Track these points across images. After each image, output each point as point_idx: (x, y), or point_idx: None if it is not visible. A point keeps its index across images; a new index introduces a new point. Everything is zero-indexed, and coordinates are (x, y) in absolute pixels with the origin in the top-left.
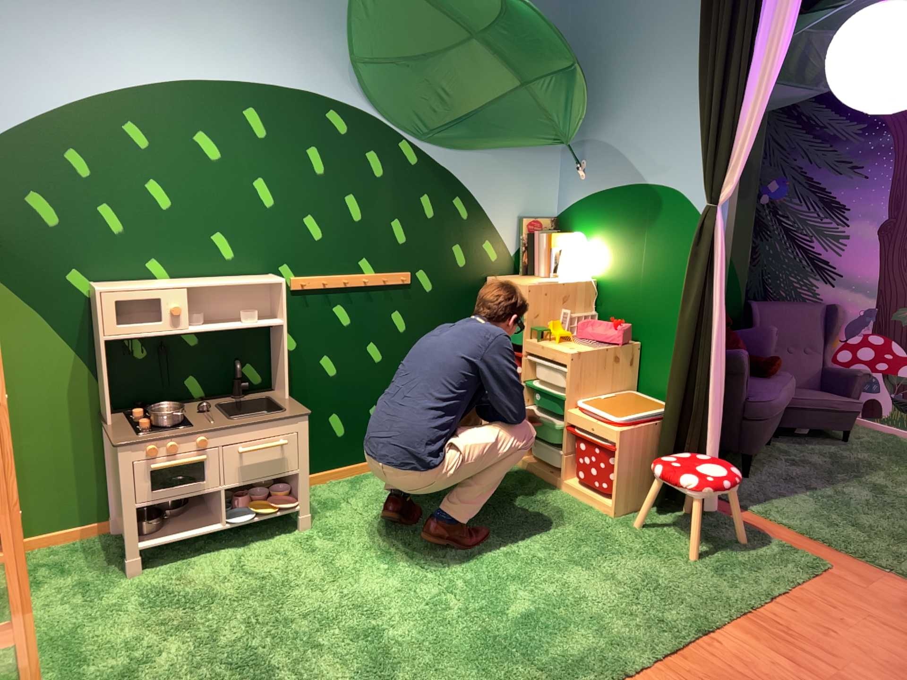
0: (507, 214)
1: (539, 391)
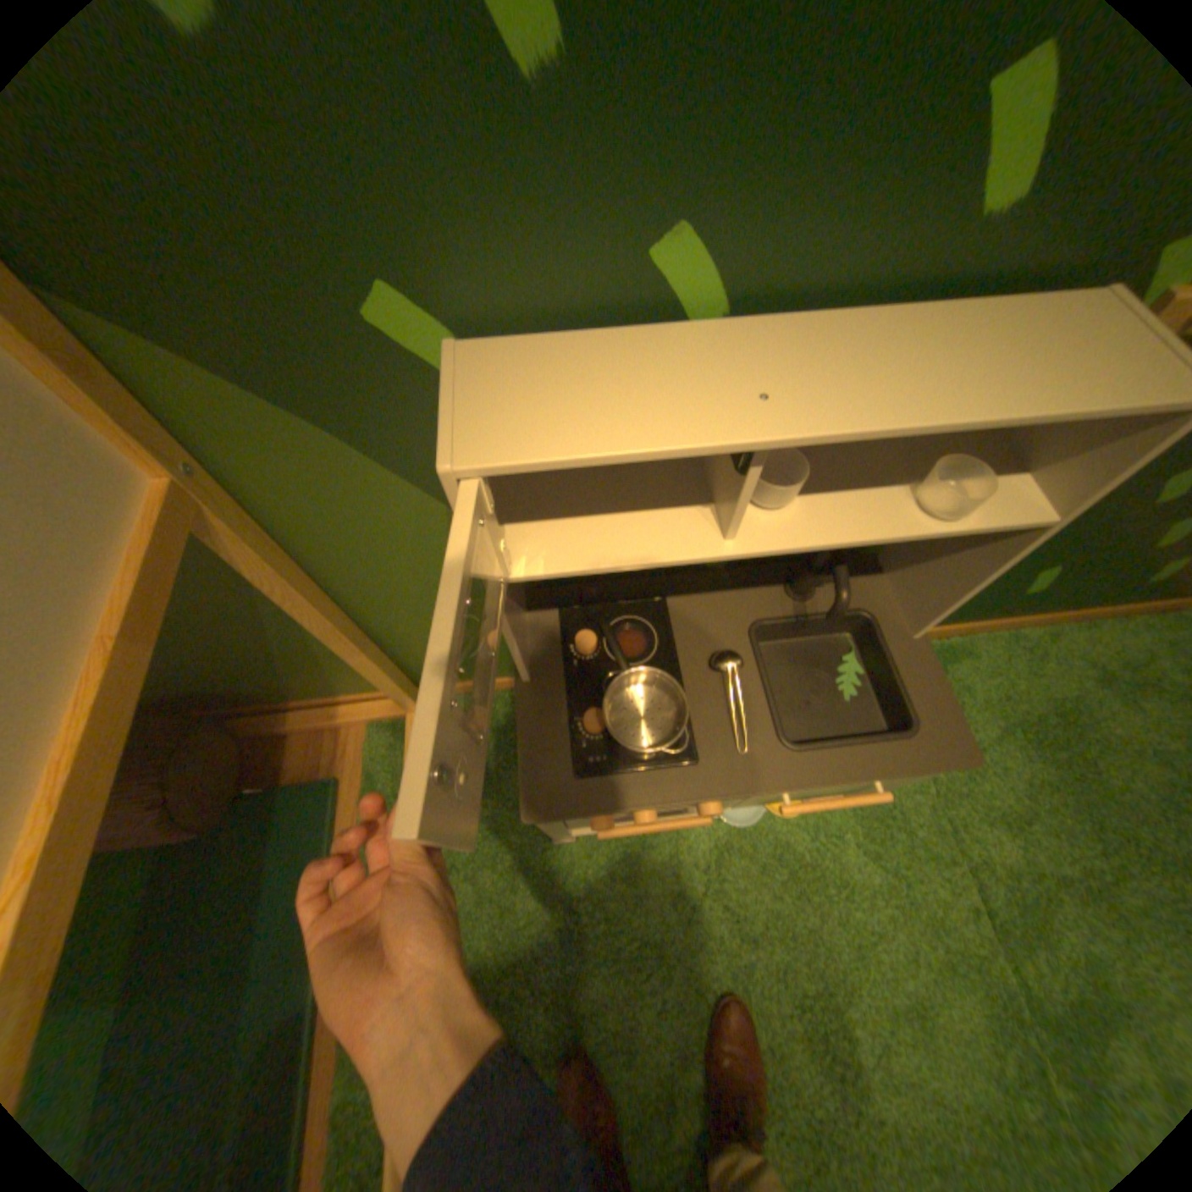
0: None
1: None
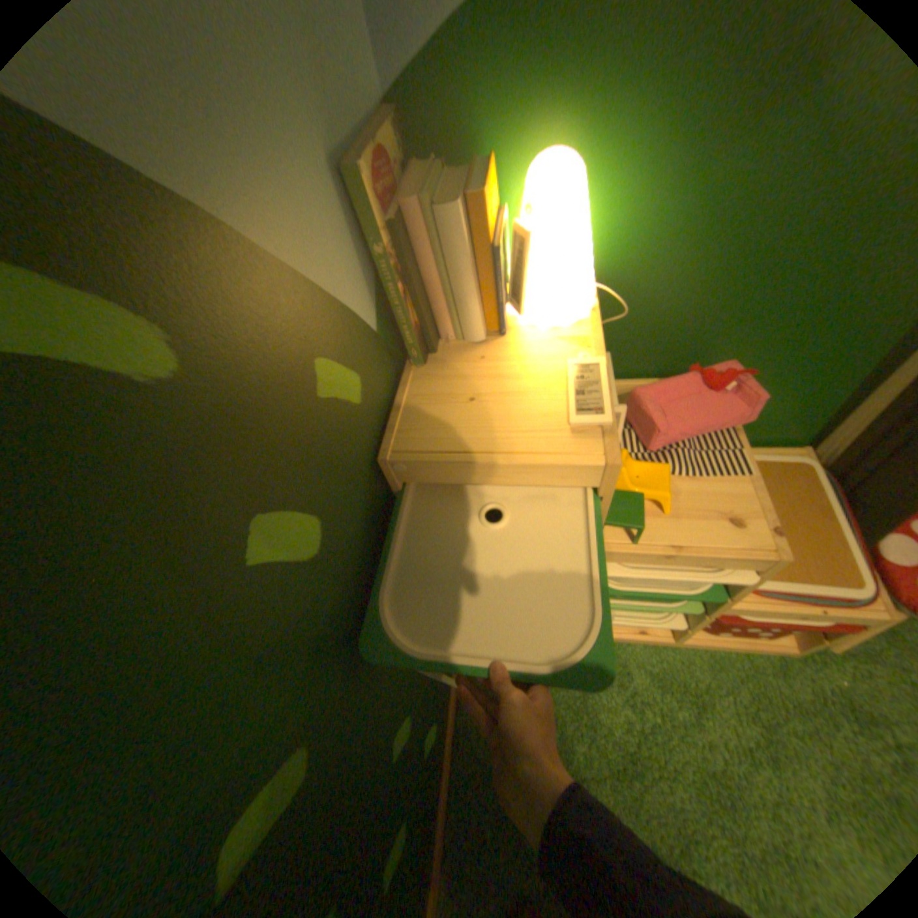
0: (305, 172)
1: (643, 600)
